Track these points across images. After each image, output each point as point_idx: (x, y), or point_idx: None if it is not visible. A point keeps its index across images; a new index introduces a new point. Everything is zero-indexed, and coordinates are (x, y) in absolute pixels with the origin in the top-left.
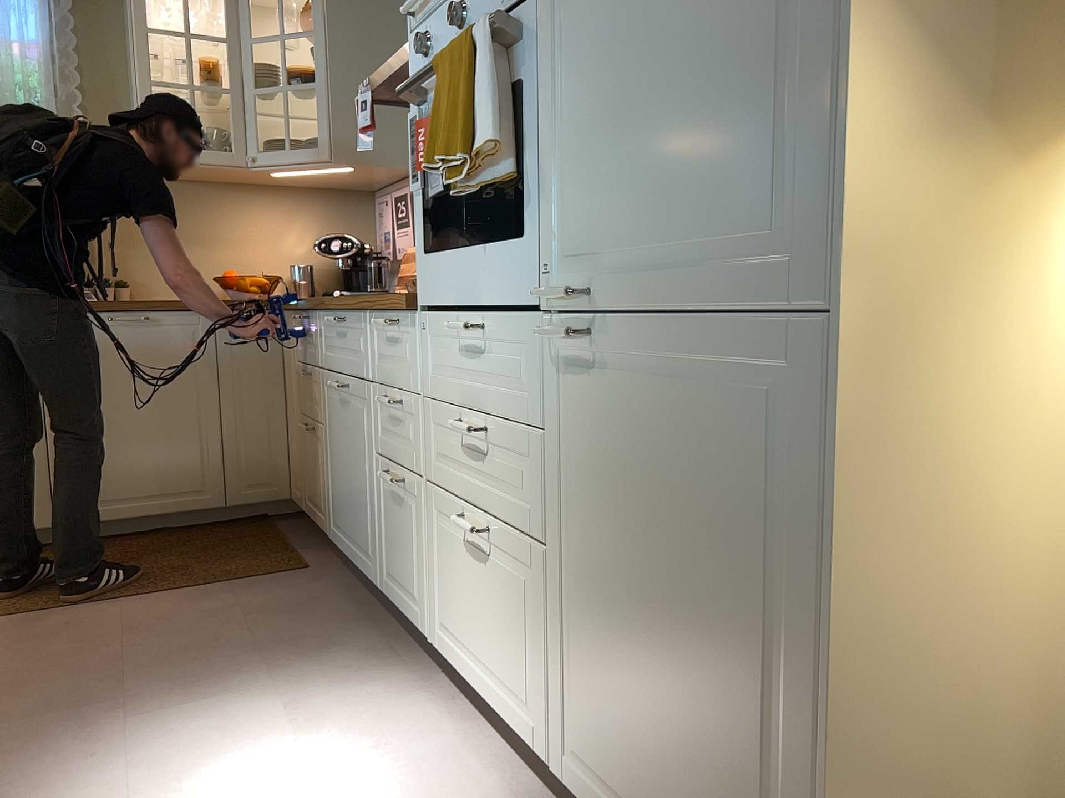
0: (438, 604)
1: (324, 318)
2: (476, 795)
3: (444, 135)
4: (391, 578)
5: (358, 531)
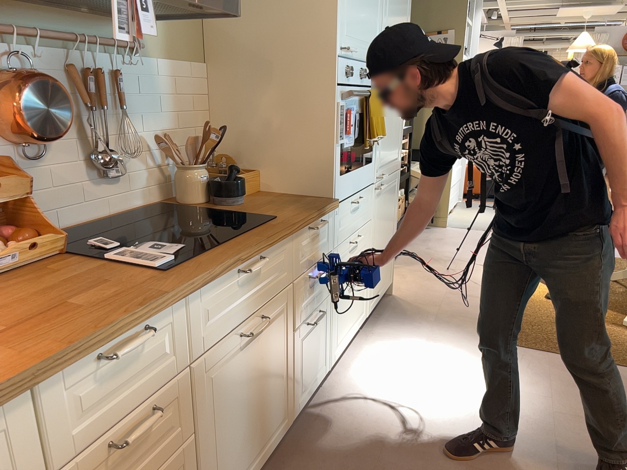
0: (334, 339)
1: (208, 289)
2: (369, 347)
3: (376, 127)
4: (303, 389)
5: (268, 425)
